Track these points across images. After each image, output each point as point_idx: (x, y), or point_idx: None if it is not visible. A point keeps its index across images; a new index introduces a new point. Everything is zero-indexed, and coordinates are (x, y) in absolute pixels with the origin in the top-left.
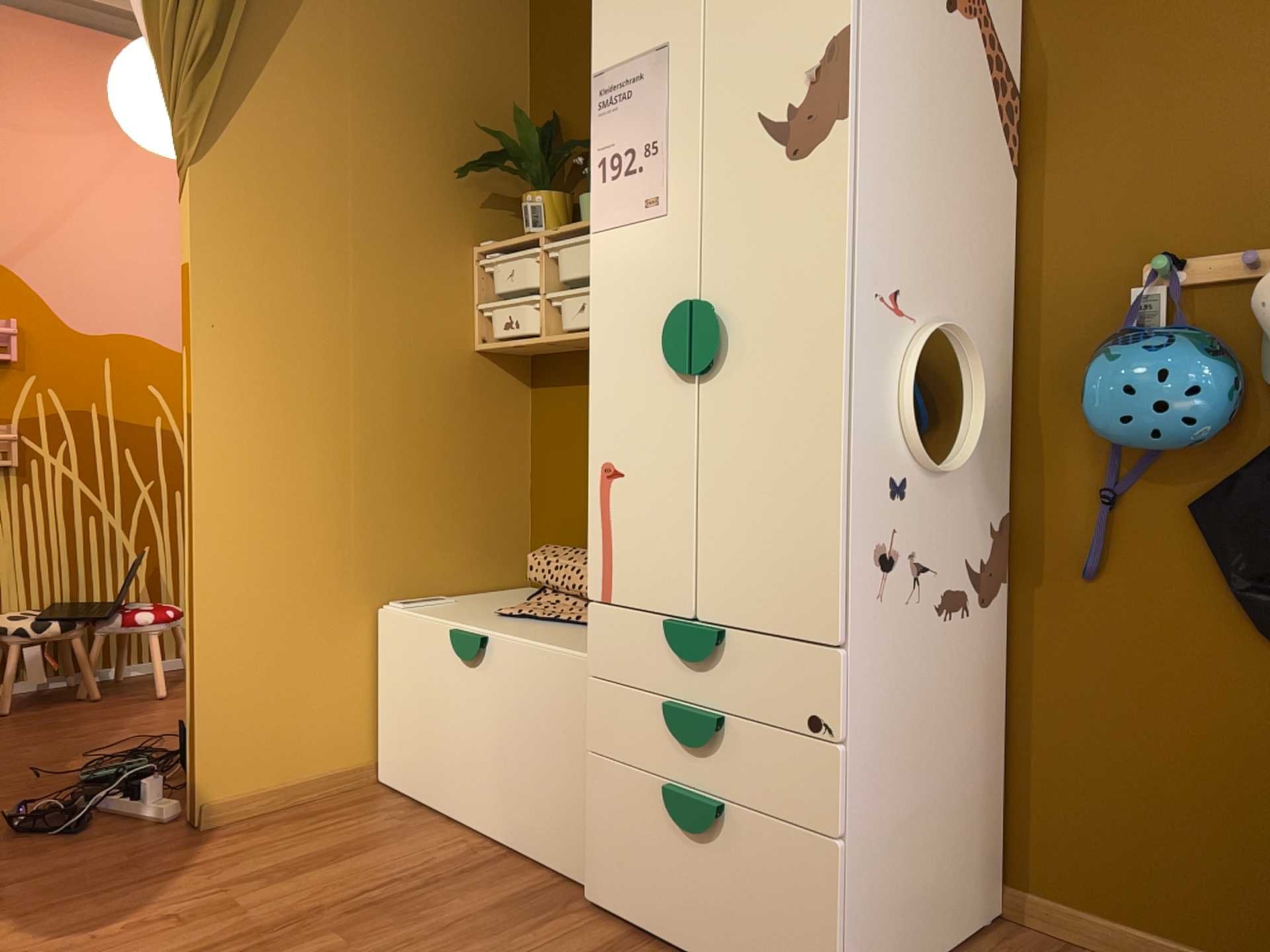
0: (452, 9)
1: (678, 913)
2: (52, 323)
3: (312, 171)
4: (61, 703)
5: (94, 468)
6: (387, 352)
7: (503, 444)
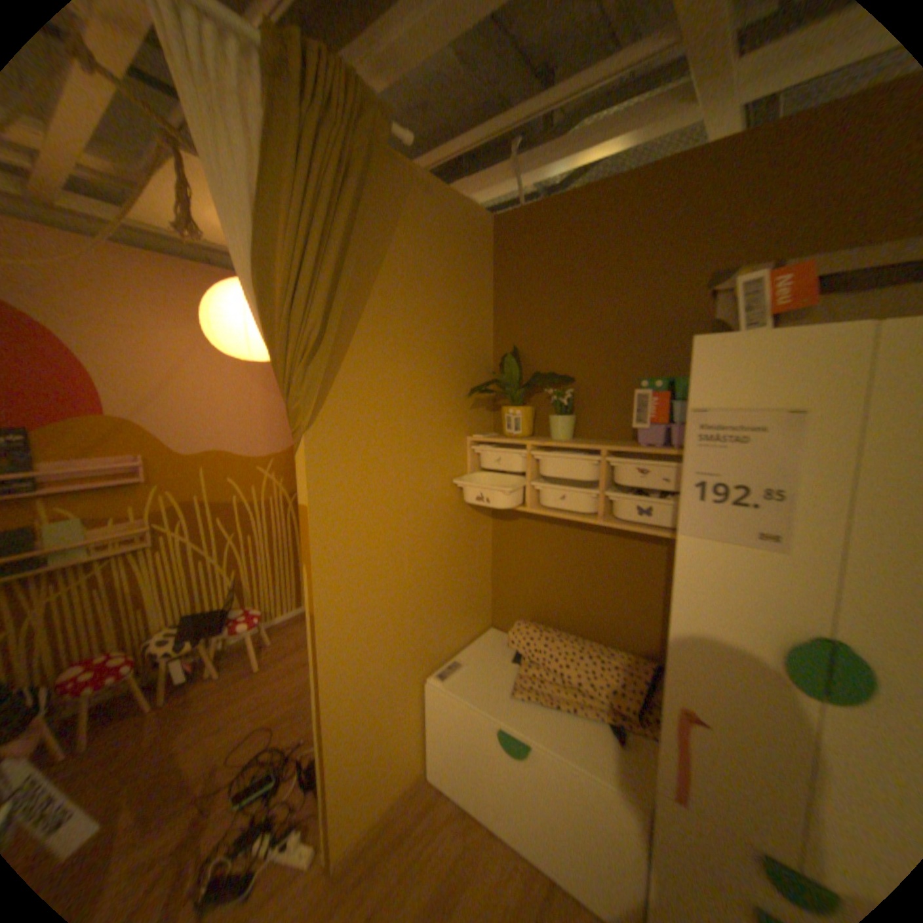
0: (454, 276)
1: None
2: (161, 452)
3: (380, 412)
4: (194, 686)
5: (197, 534)
6: (425, 521)
7: (479, 551)
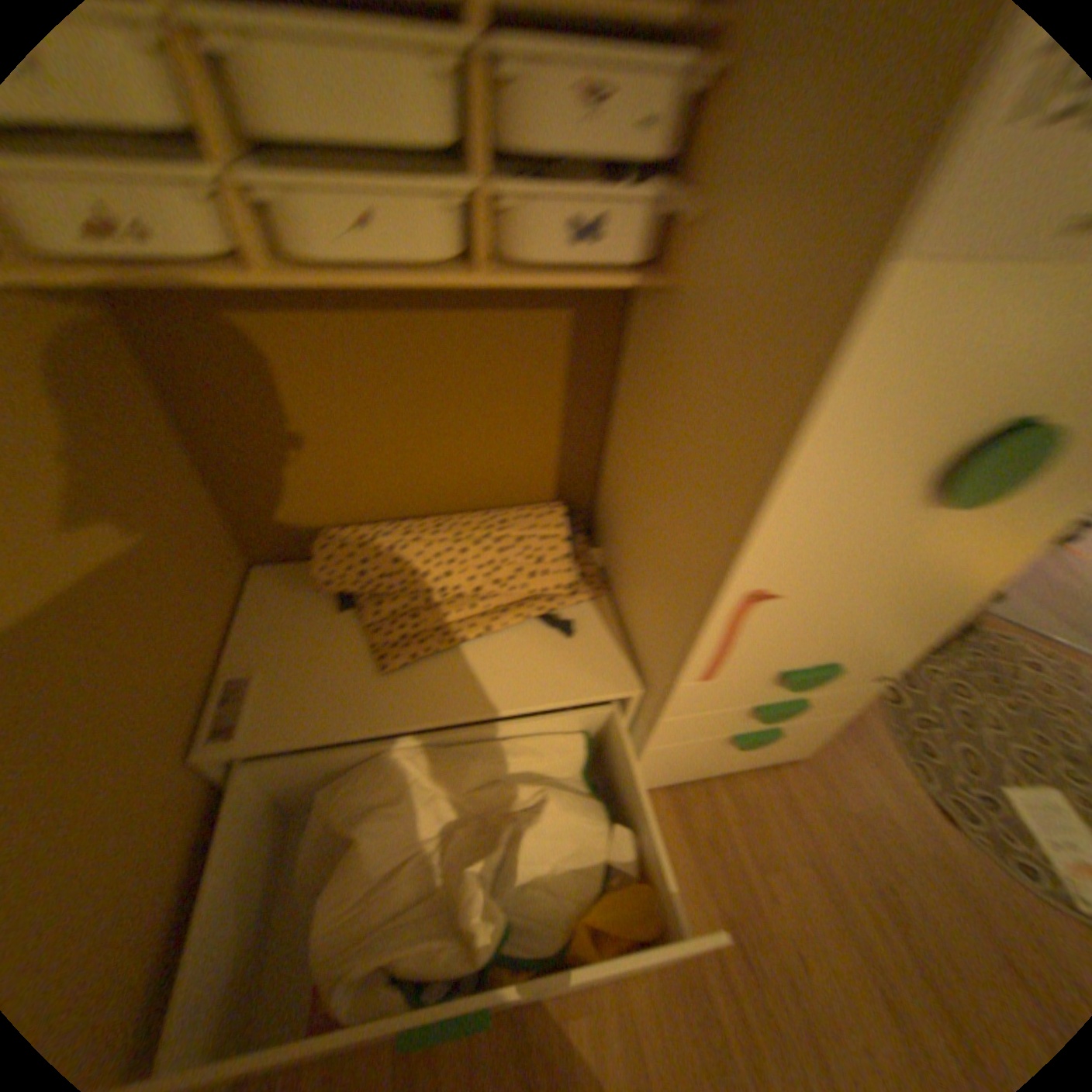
0: None
1: (713, 768)
2: None
3: None
4: None
5: None
6: None
7: (142, 431)
